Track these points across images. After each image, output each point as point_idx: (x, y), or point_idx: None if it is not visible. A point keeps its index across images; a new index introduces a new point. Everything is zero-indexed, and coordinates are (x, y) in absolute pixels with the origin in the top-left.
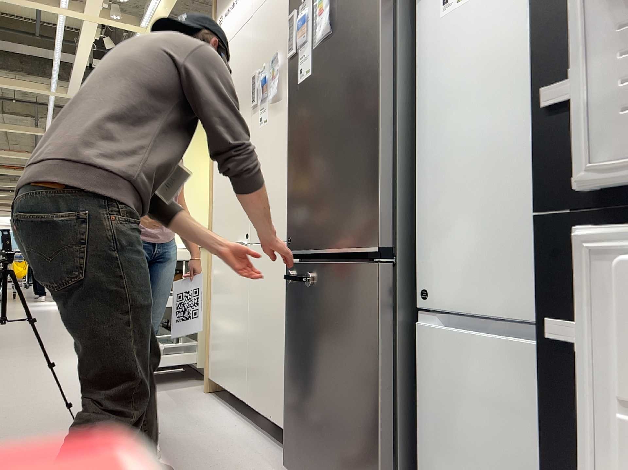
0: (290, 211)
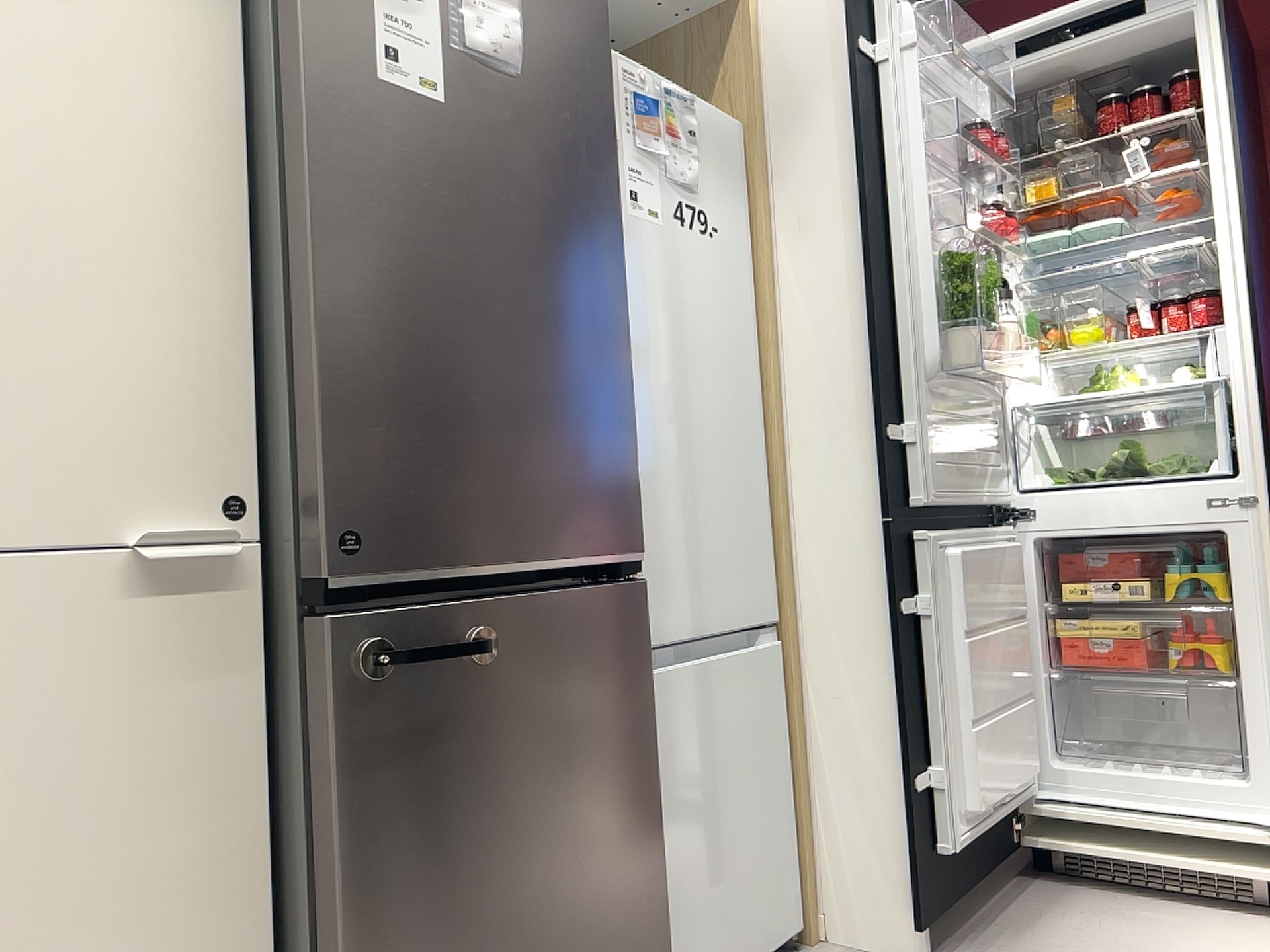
0: (339, 445)
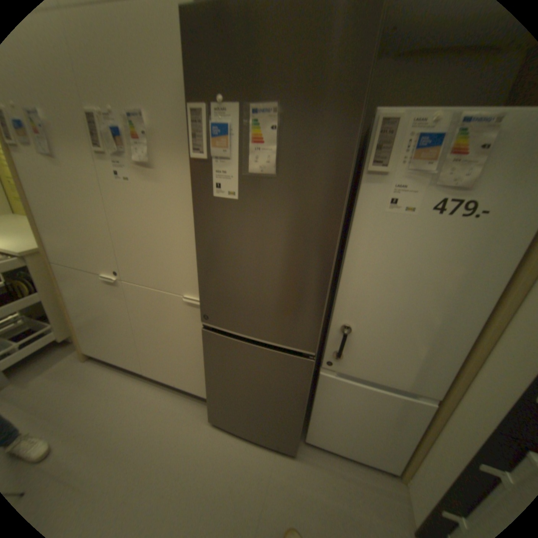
0: (204, 295)
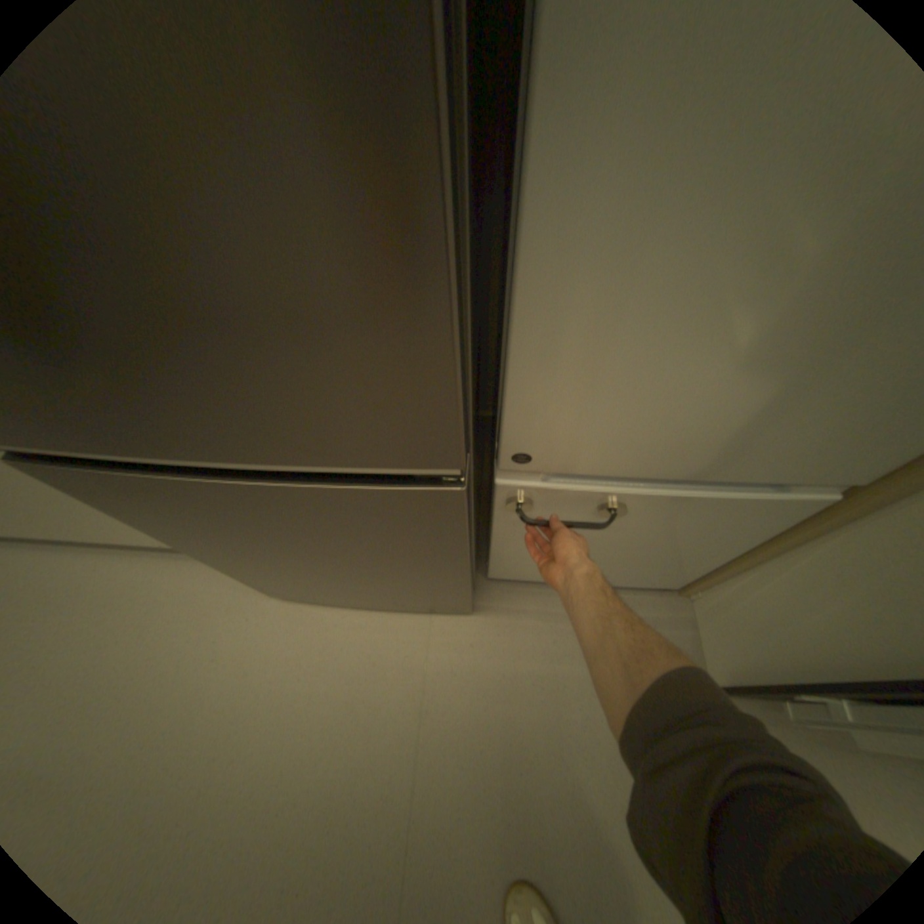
0: None
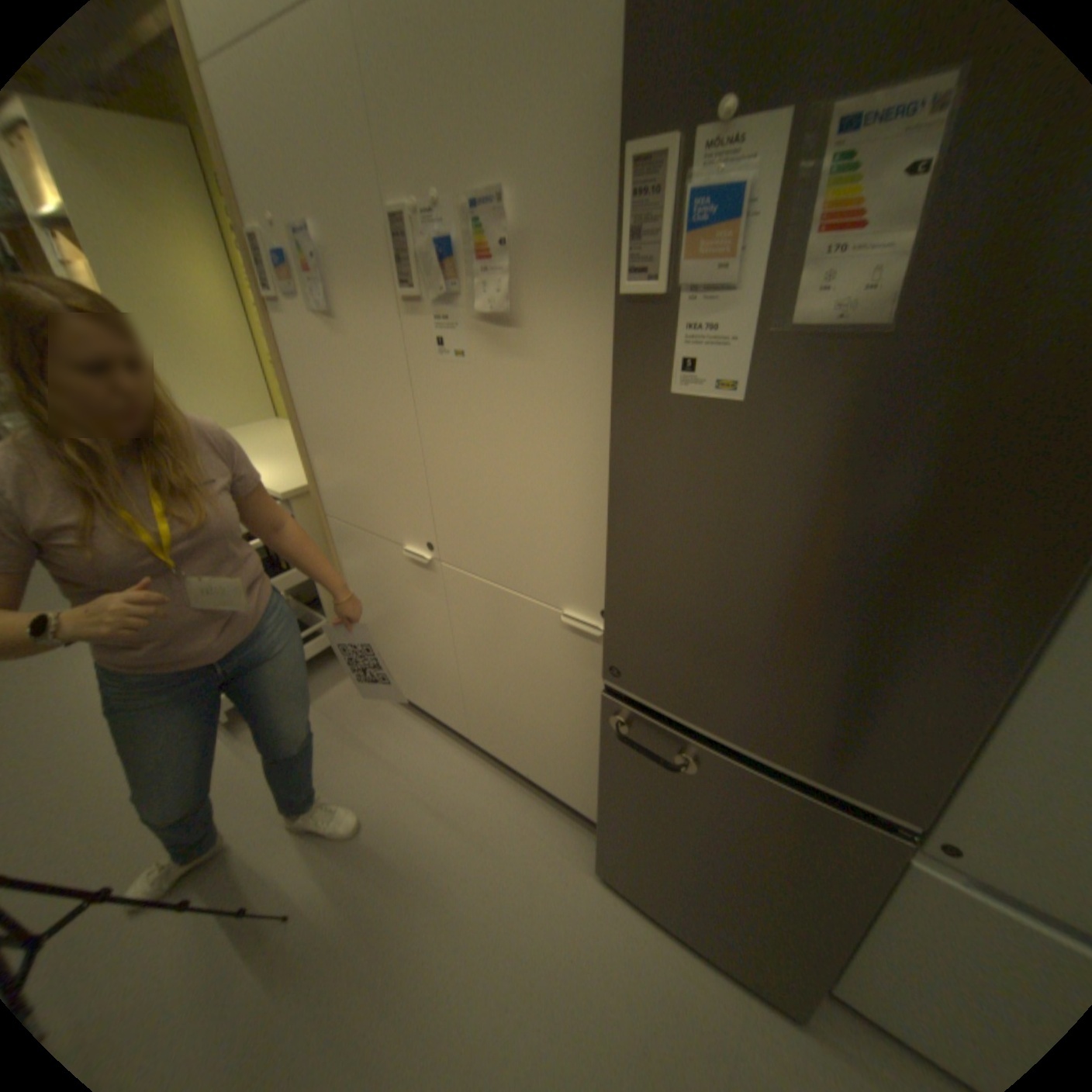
0: (617, 626)
